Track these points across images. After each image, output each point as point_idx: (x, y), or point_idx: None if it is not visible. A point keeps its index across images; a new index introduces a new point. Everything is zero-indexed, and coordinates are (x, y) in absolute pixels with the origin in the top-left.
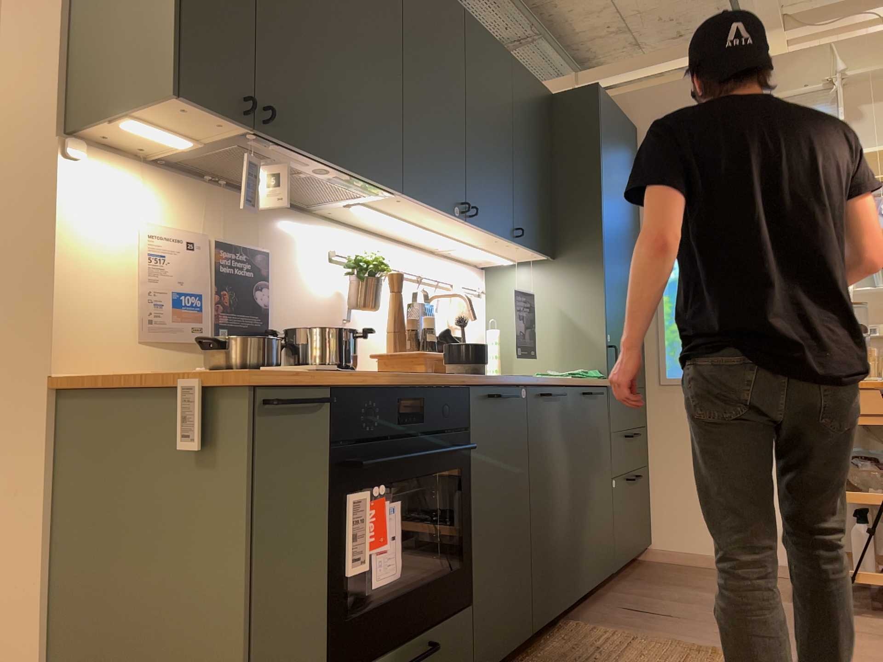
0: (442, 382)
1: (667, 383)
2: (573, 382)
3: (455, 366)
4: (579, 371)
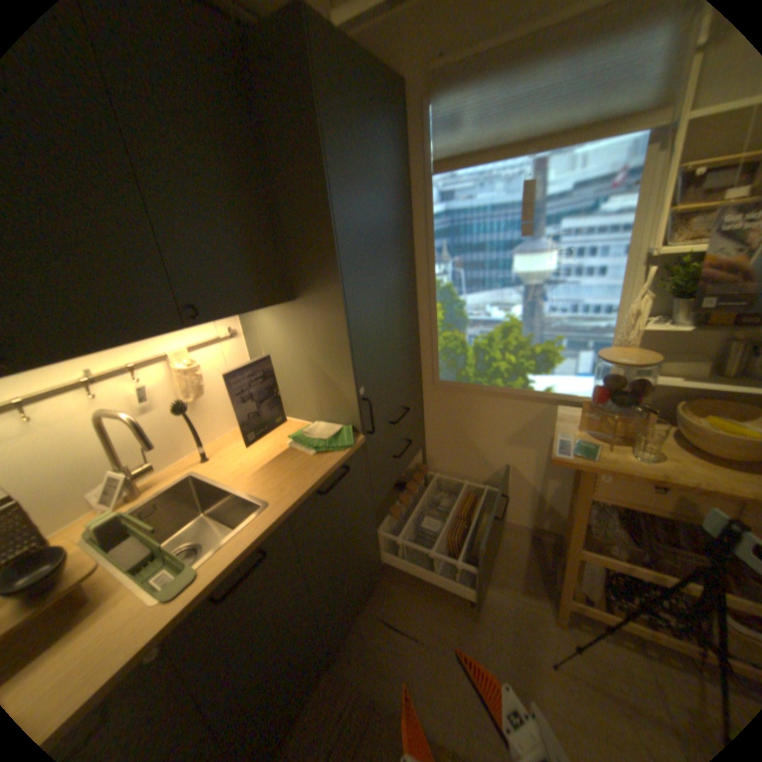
0: None
1: (439, 384)
2: (283, 517)
3: None
4: (328, 435)
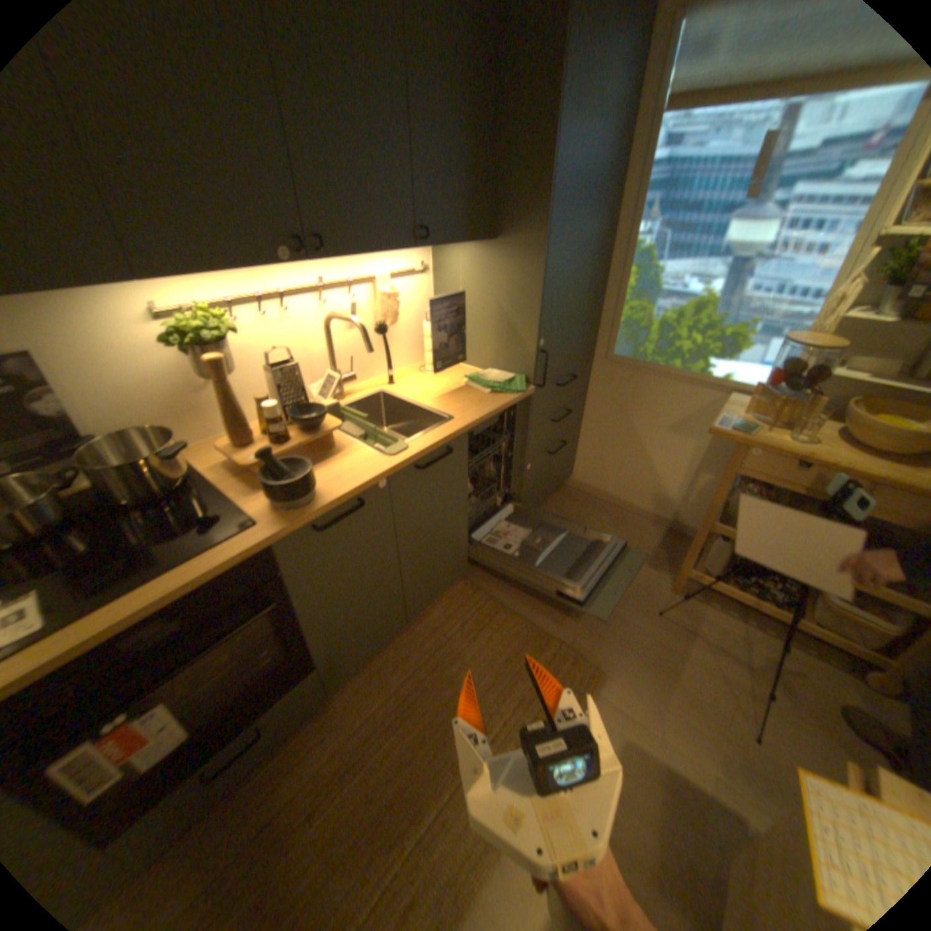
0: (209, 570)
1: (611, 360)
2: (466, 430)
3: (265, 503)
4: (502, 381)
